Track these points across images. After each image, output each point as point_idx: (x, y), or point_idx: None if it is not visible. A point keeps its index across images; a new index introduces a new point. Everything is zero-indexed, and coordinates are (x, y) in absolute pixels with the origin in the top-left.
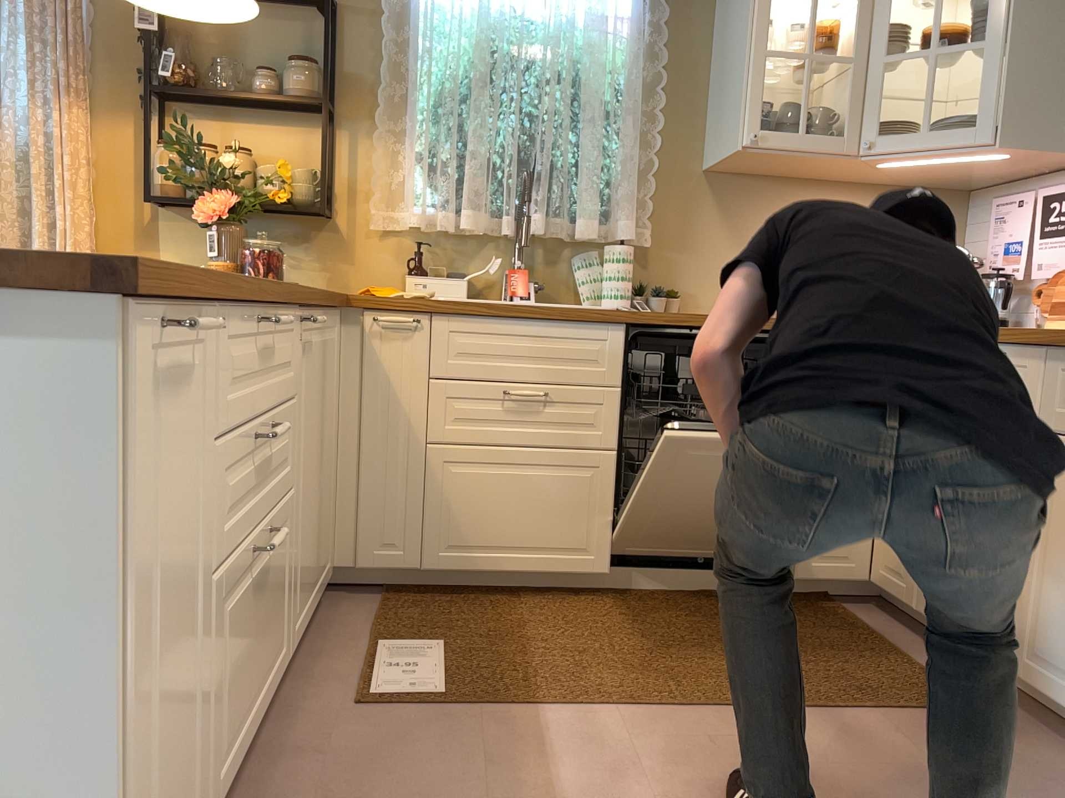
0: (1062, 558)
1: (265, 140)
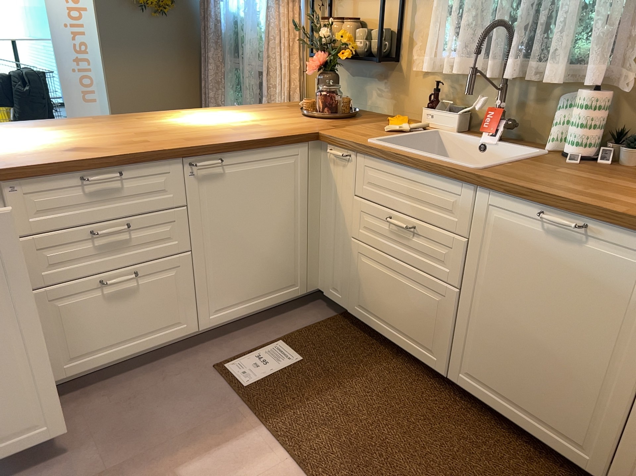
0: None
1: (369, 9)
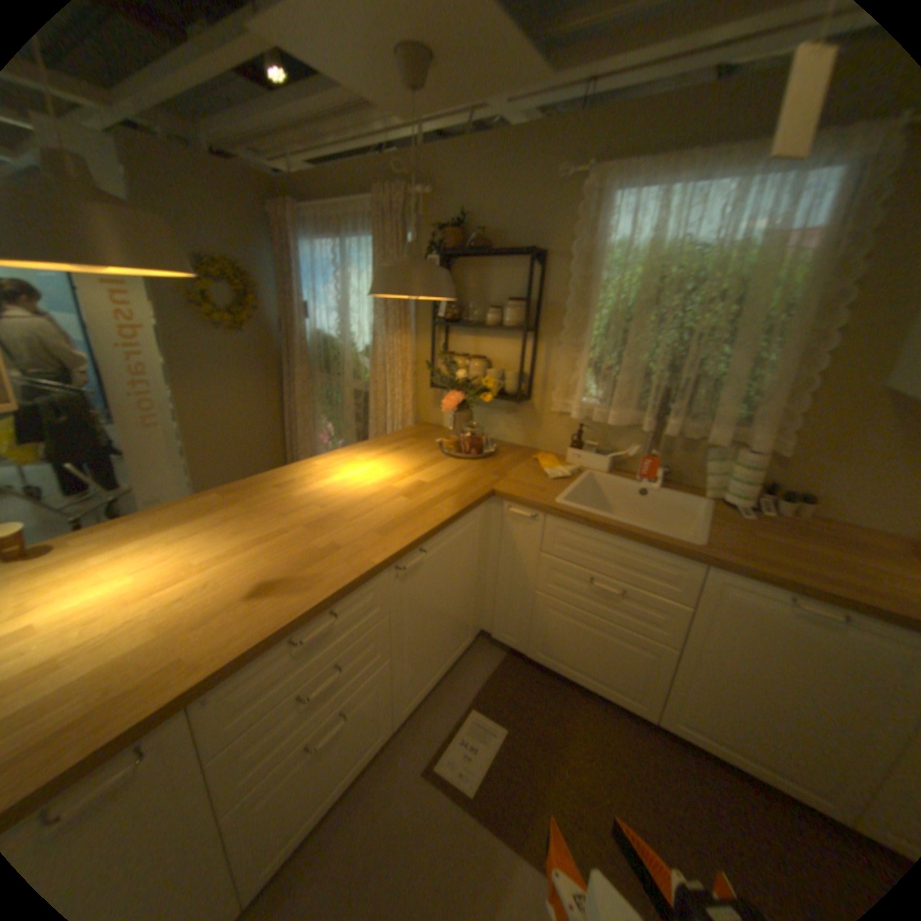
0: None
1: (496, 347)
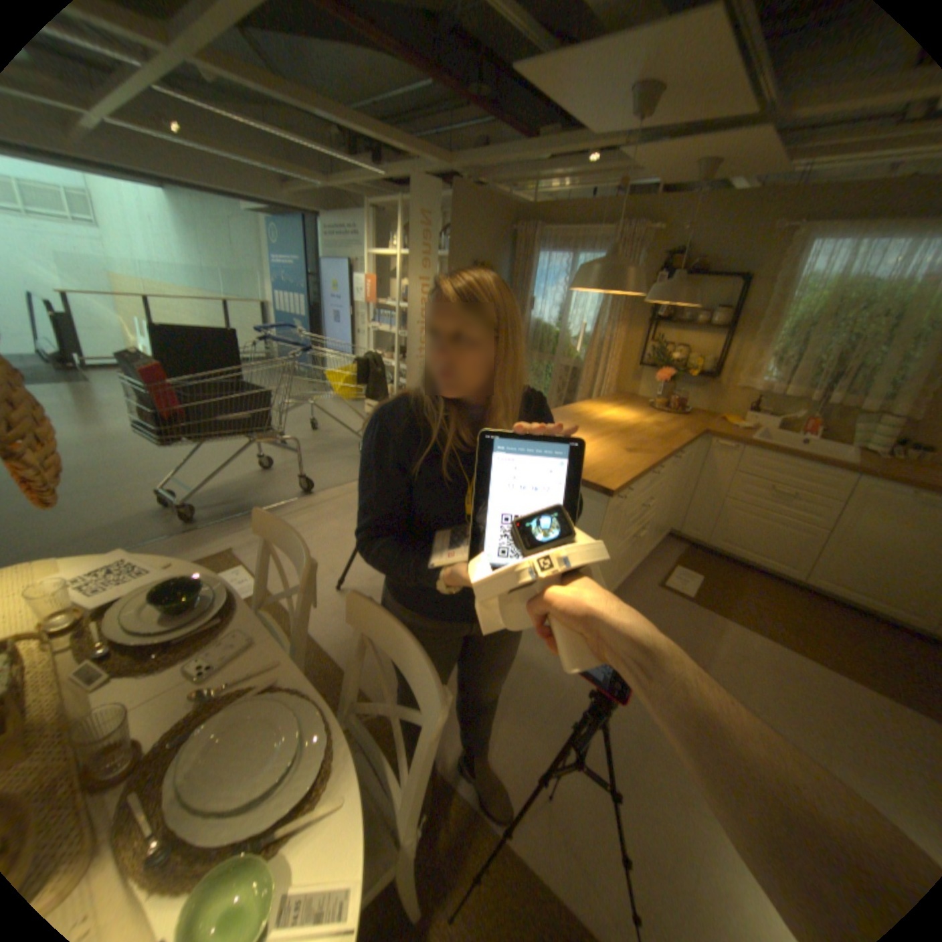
0: None
1: (695, 339)
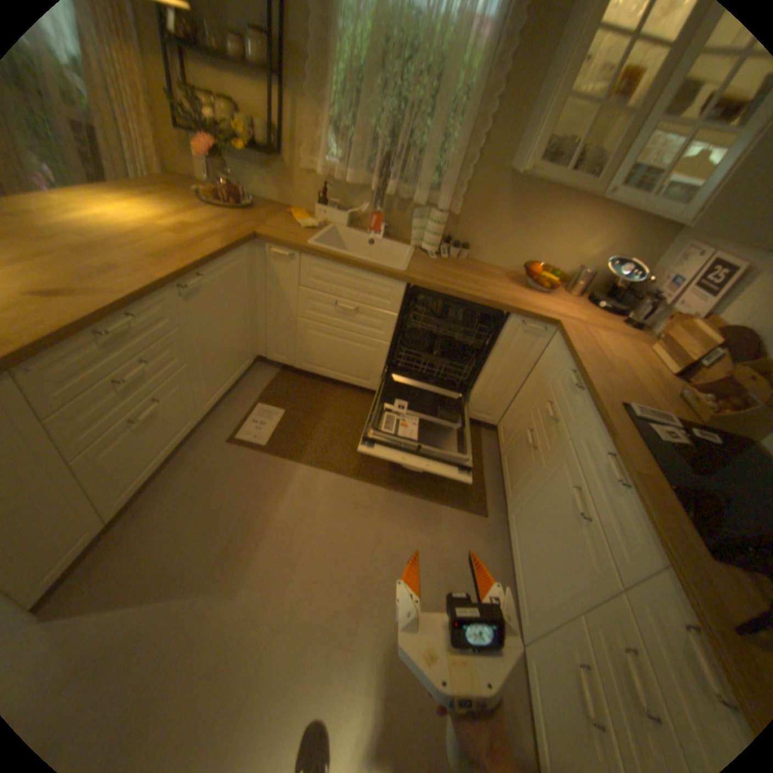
0: (542, 498)
1: (240, 87)
